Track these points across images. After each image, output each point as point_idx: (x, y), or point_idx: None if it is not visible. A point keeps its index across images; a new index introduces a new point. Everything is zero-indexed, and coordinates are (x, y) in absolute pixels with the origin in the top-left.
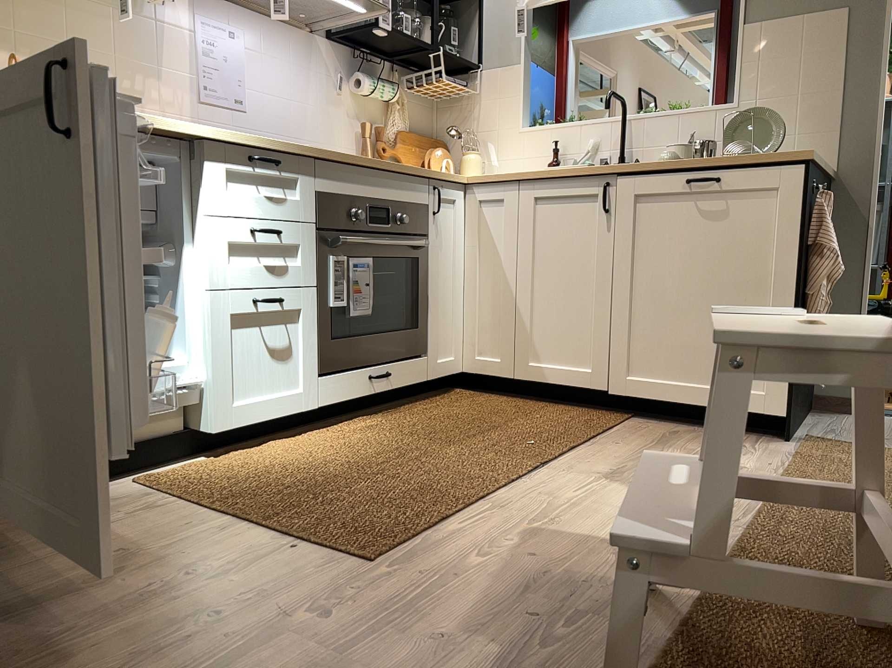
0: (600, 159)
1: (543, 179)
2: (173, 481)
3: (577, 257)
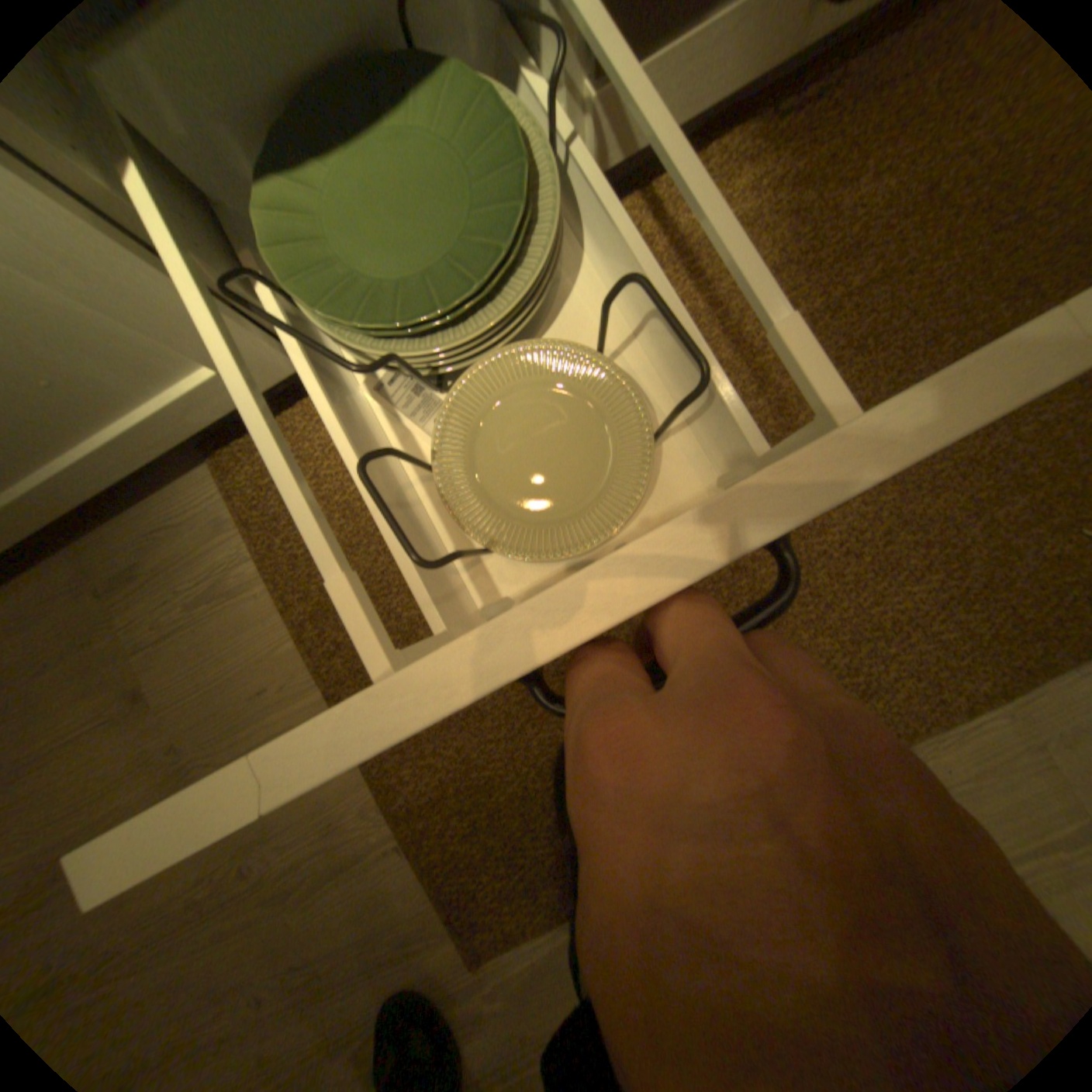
0: None
1: None
2: (254, 471)
3: None
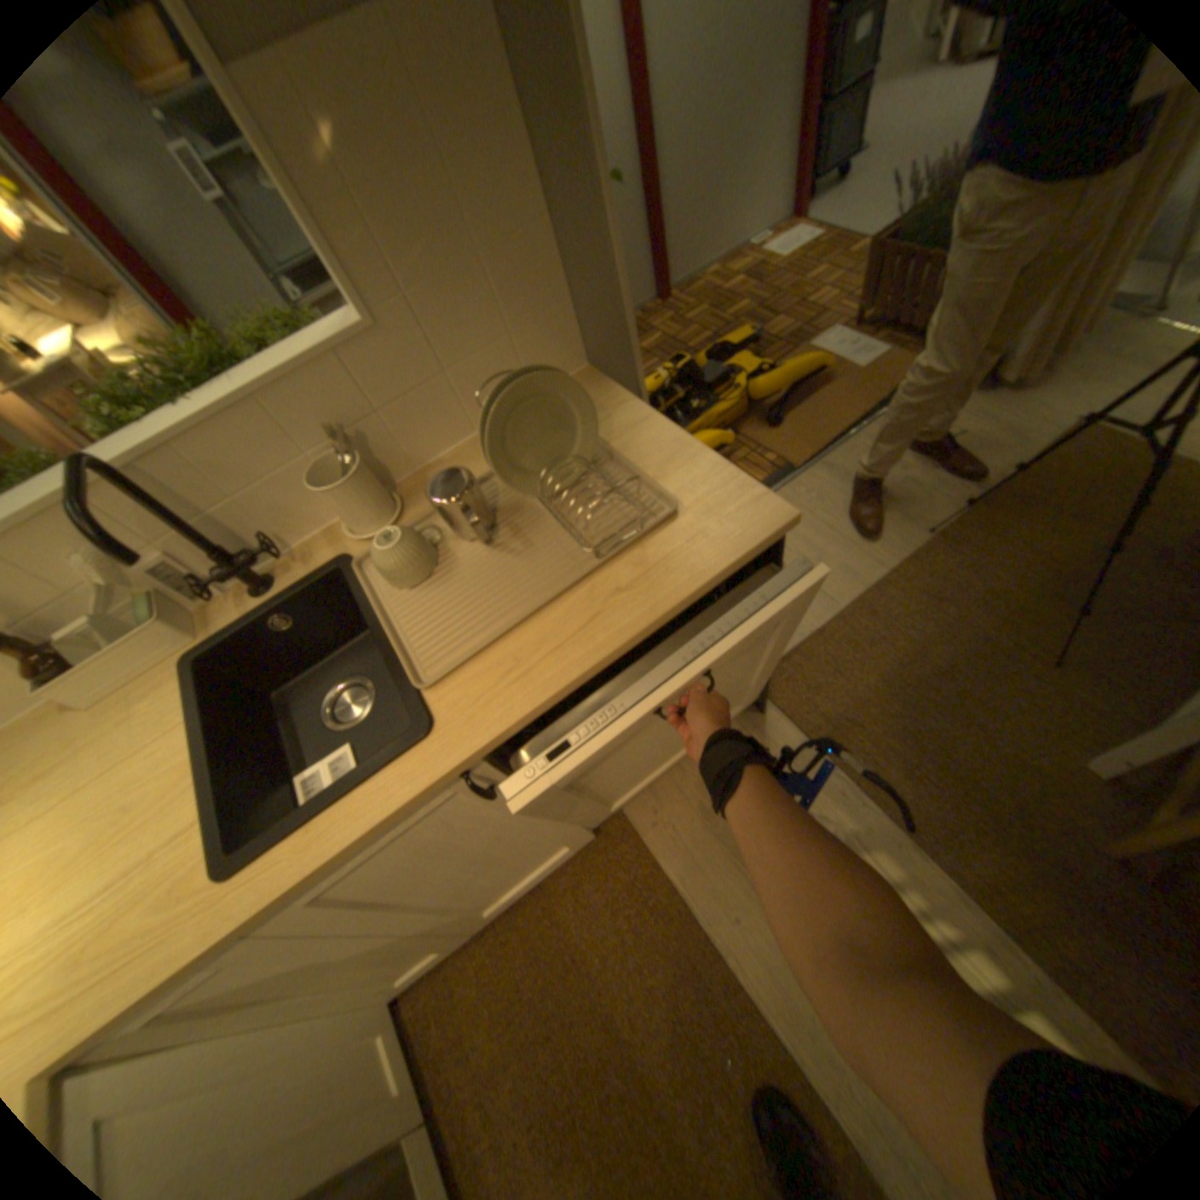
0: (145, 571)
1: (292, 891)
2: None
3: (468, 844)
